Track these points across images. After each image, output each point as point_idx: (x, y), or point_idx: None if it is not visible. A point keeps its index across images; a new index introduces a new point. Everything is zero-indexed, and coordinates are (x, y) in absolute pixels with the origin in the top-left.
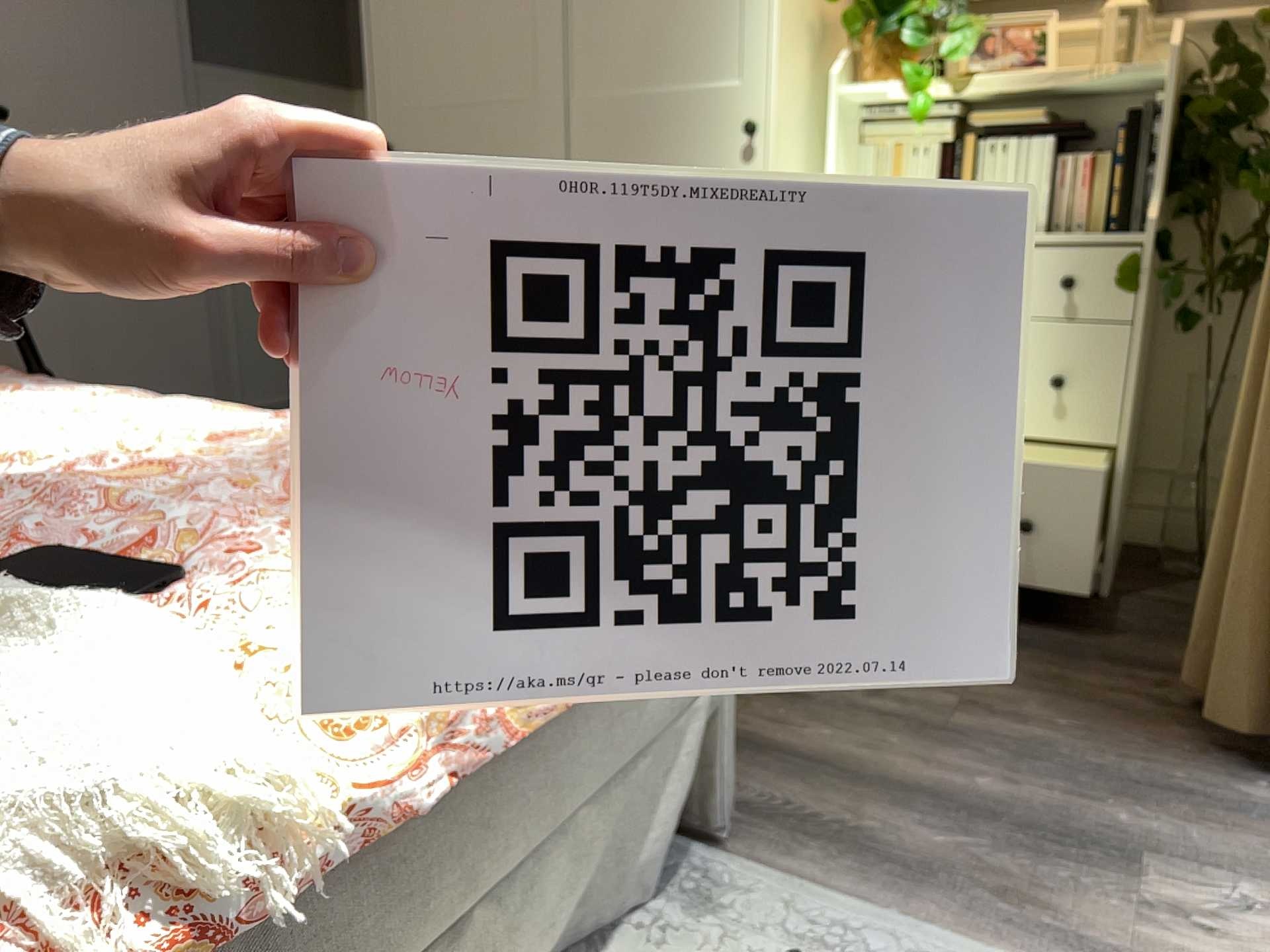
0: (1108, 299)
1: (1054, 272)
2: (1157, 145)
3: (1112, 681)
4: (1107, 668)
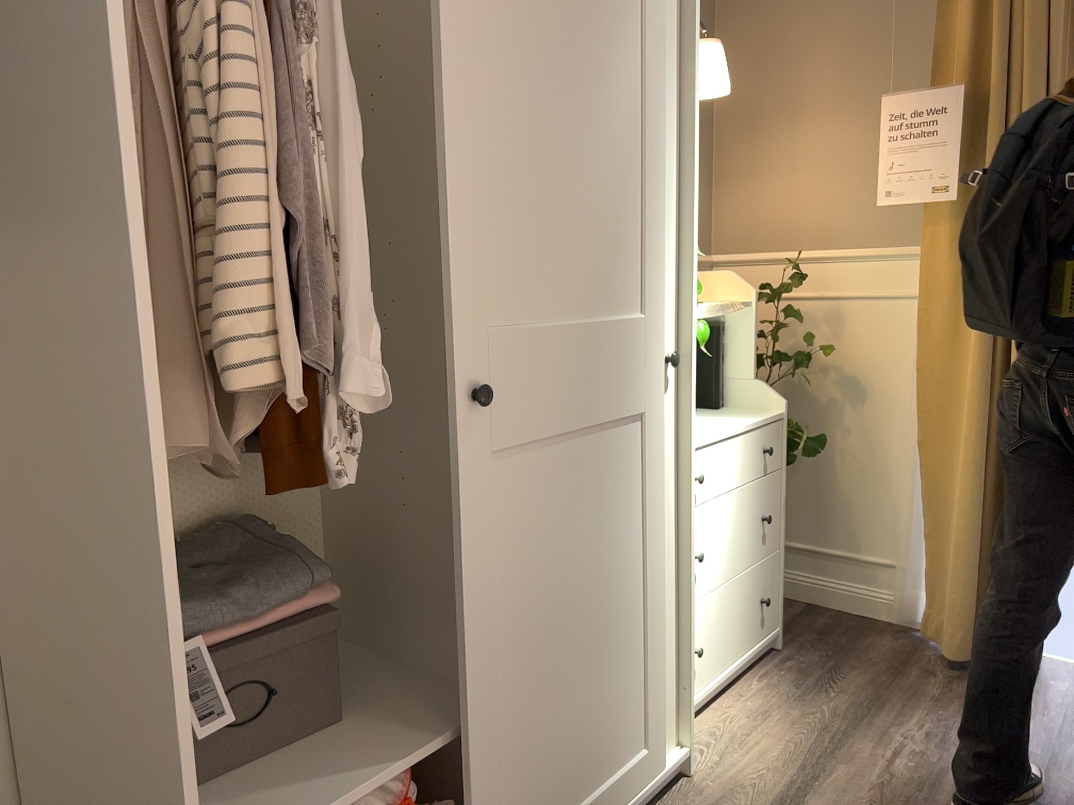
0: (776, 456)
1: (762, 445)
2: (726, 351)
3: (922, 684)
4: (903, 681)
